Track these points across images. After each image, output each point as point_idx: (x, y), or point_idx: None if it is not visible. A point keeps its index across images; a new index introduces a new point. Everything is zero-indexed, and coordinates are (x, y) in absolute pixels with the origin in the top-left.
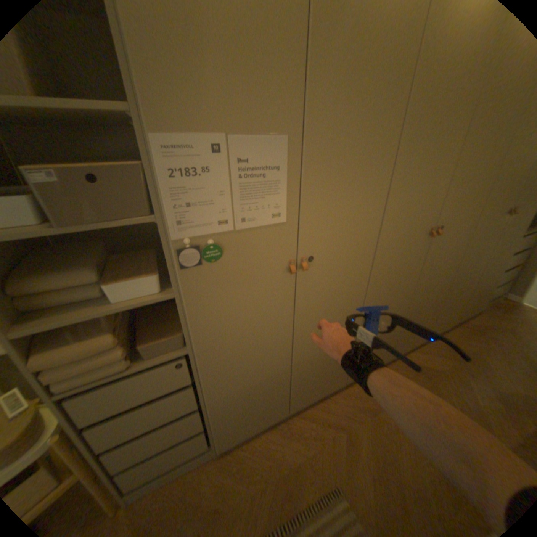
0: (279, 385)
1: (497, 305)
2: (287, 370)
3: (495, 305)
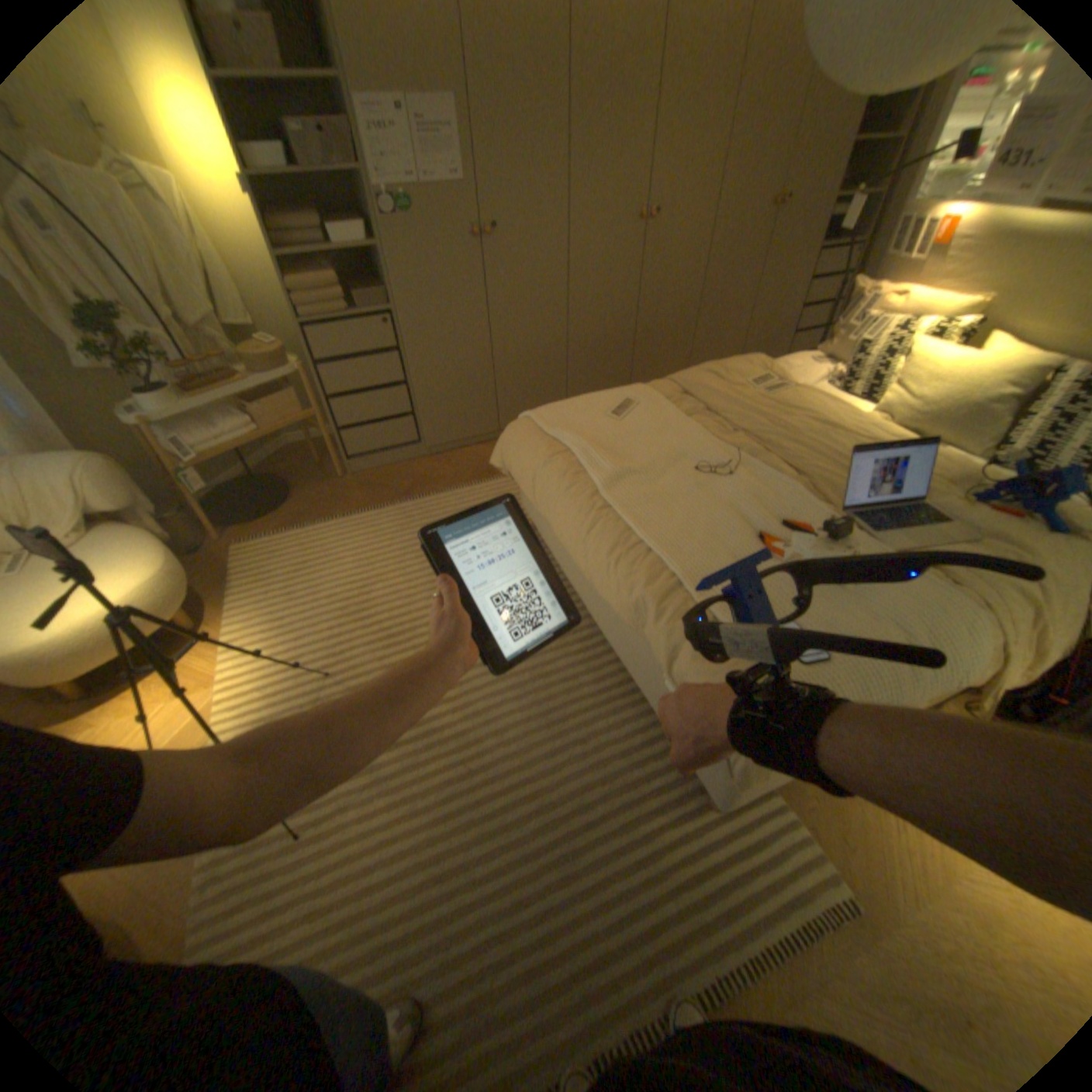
0: (480, 382)
1: None
2: (486, 364)
3: None
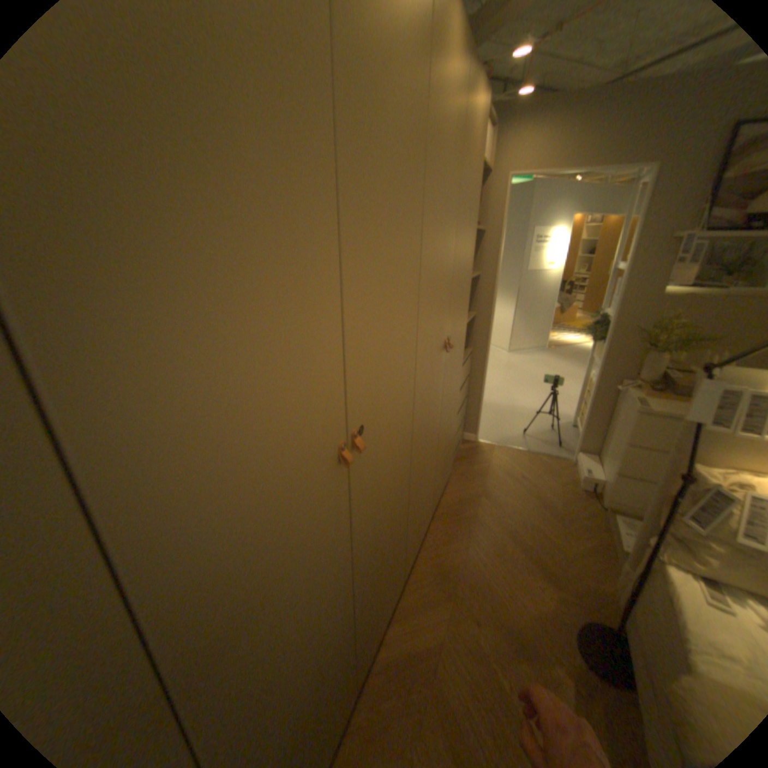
0: None
1: (458, 456)
2: None
3: (457, 456)
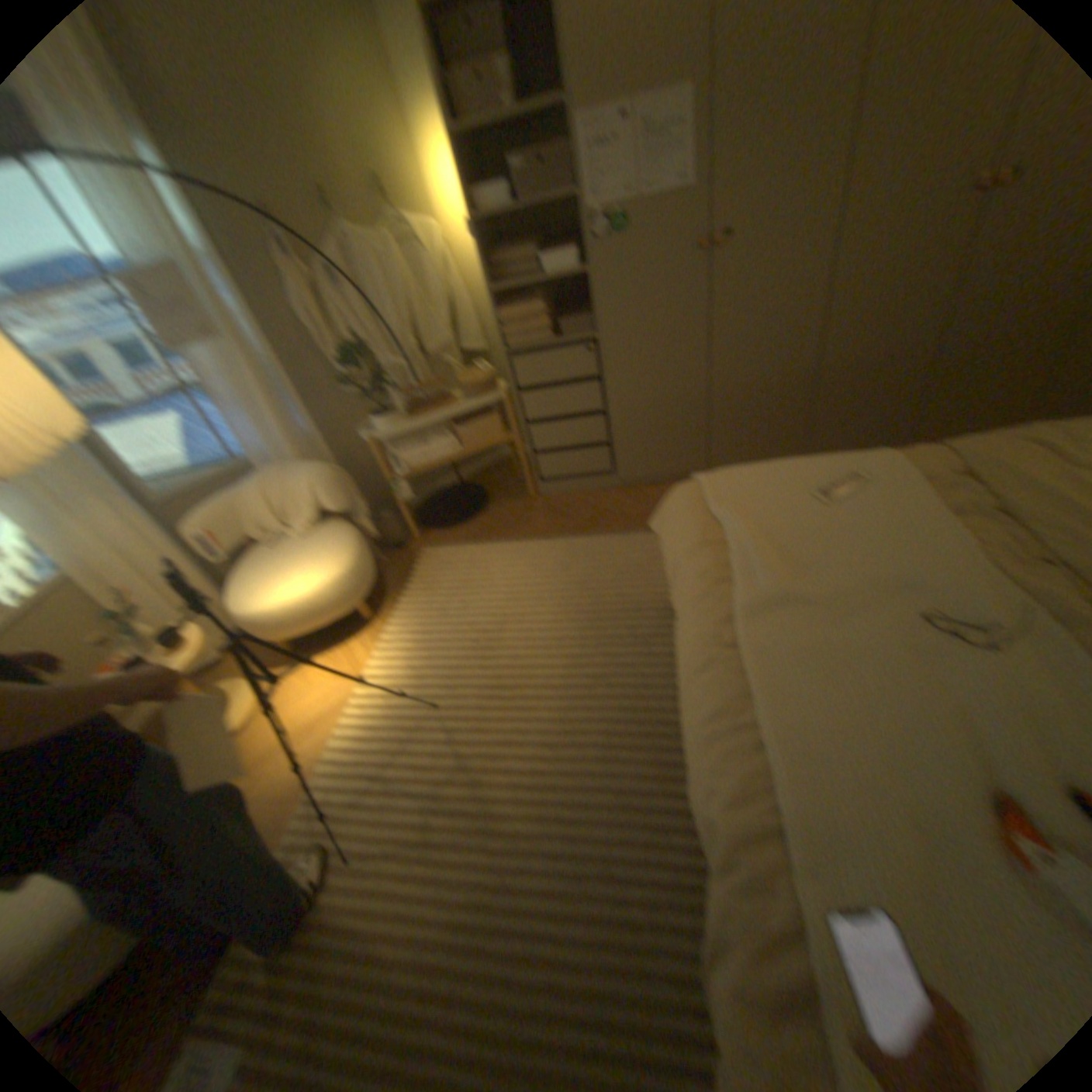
0: (693, 415)
1: None
2: (703, 396)
3: None
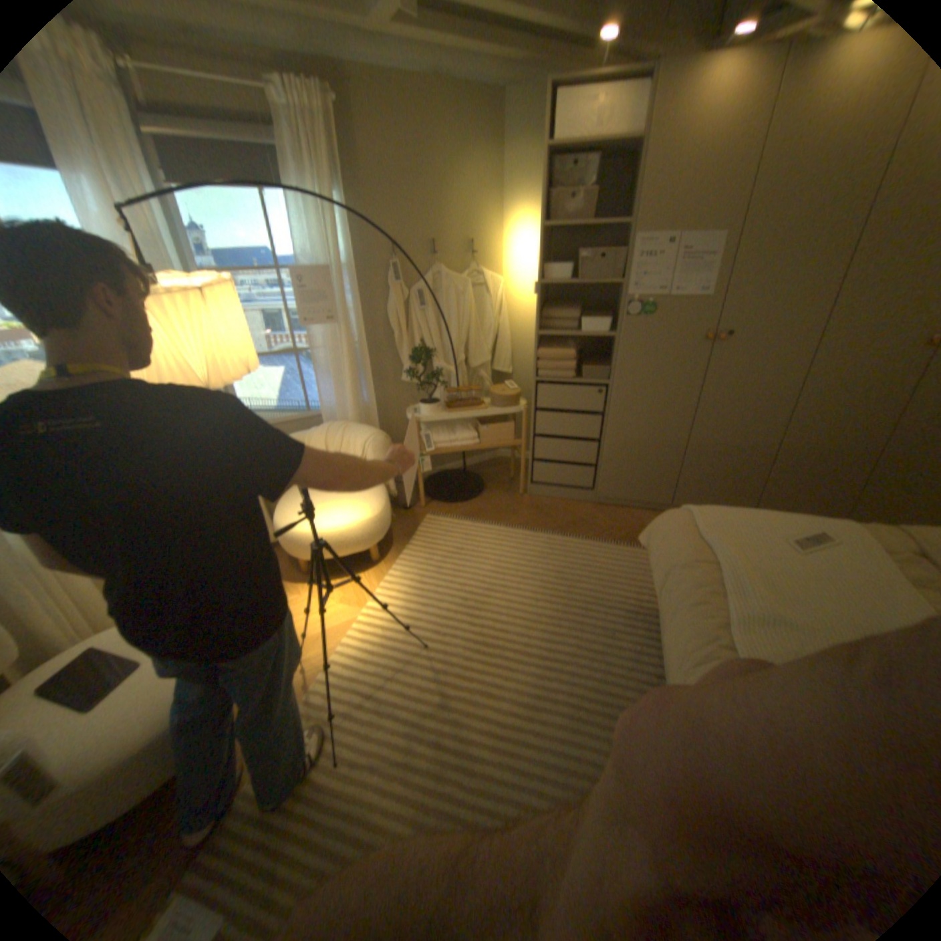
0: (671, 457)
1: None
2: (683, 444)
3: None
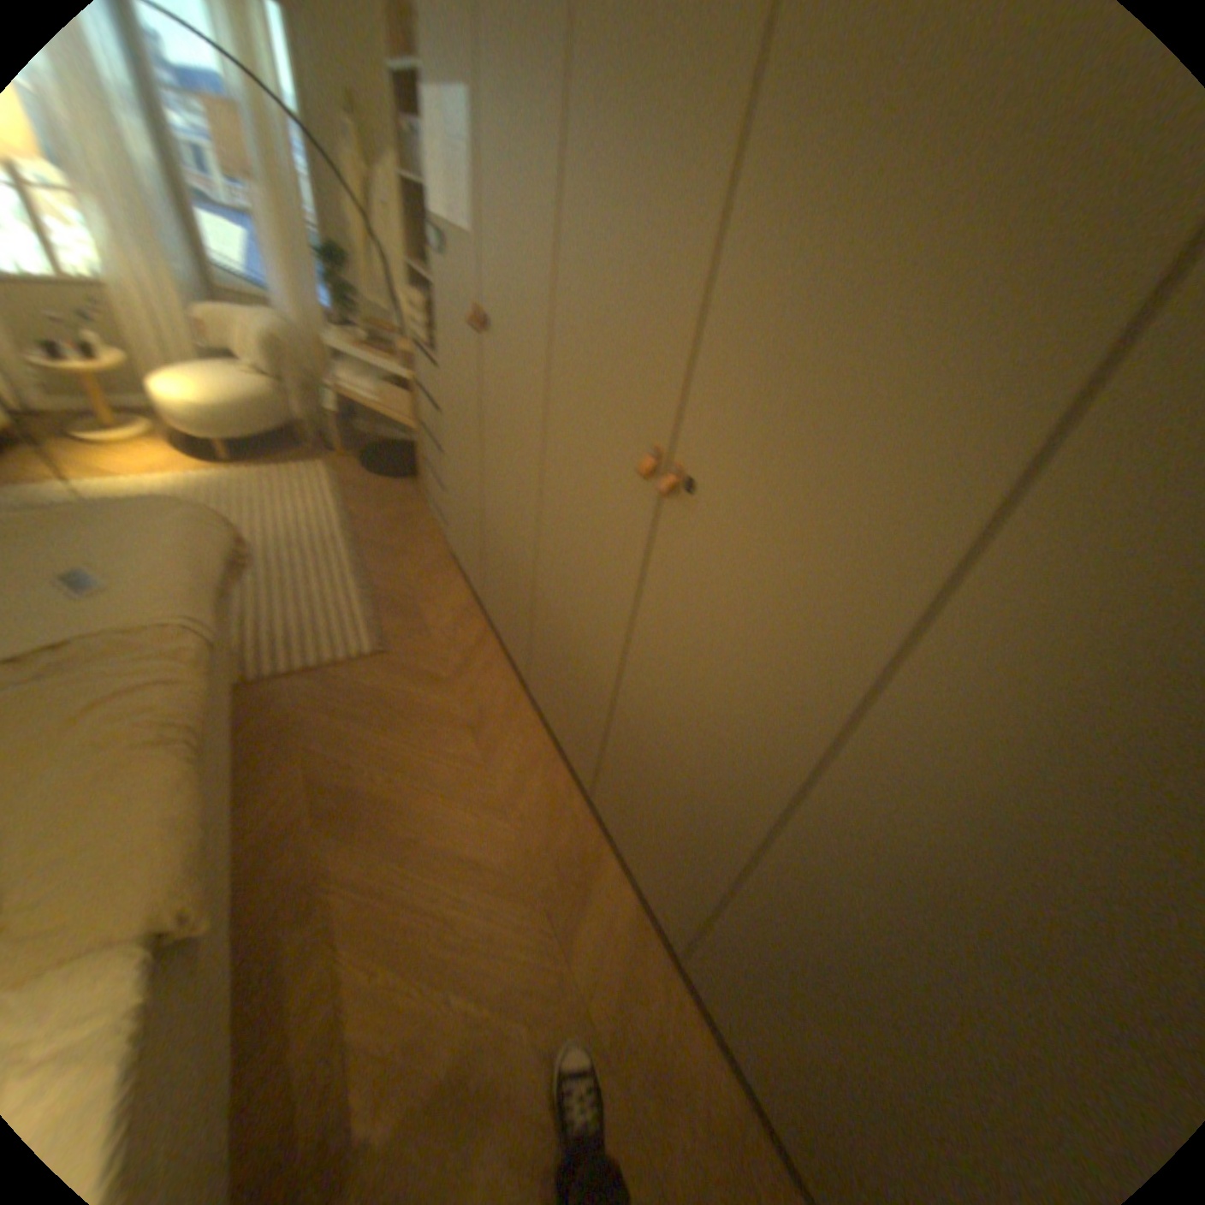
0: (472, 525)
1: None
2: (476, 510)
3: None
